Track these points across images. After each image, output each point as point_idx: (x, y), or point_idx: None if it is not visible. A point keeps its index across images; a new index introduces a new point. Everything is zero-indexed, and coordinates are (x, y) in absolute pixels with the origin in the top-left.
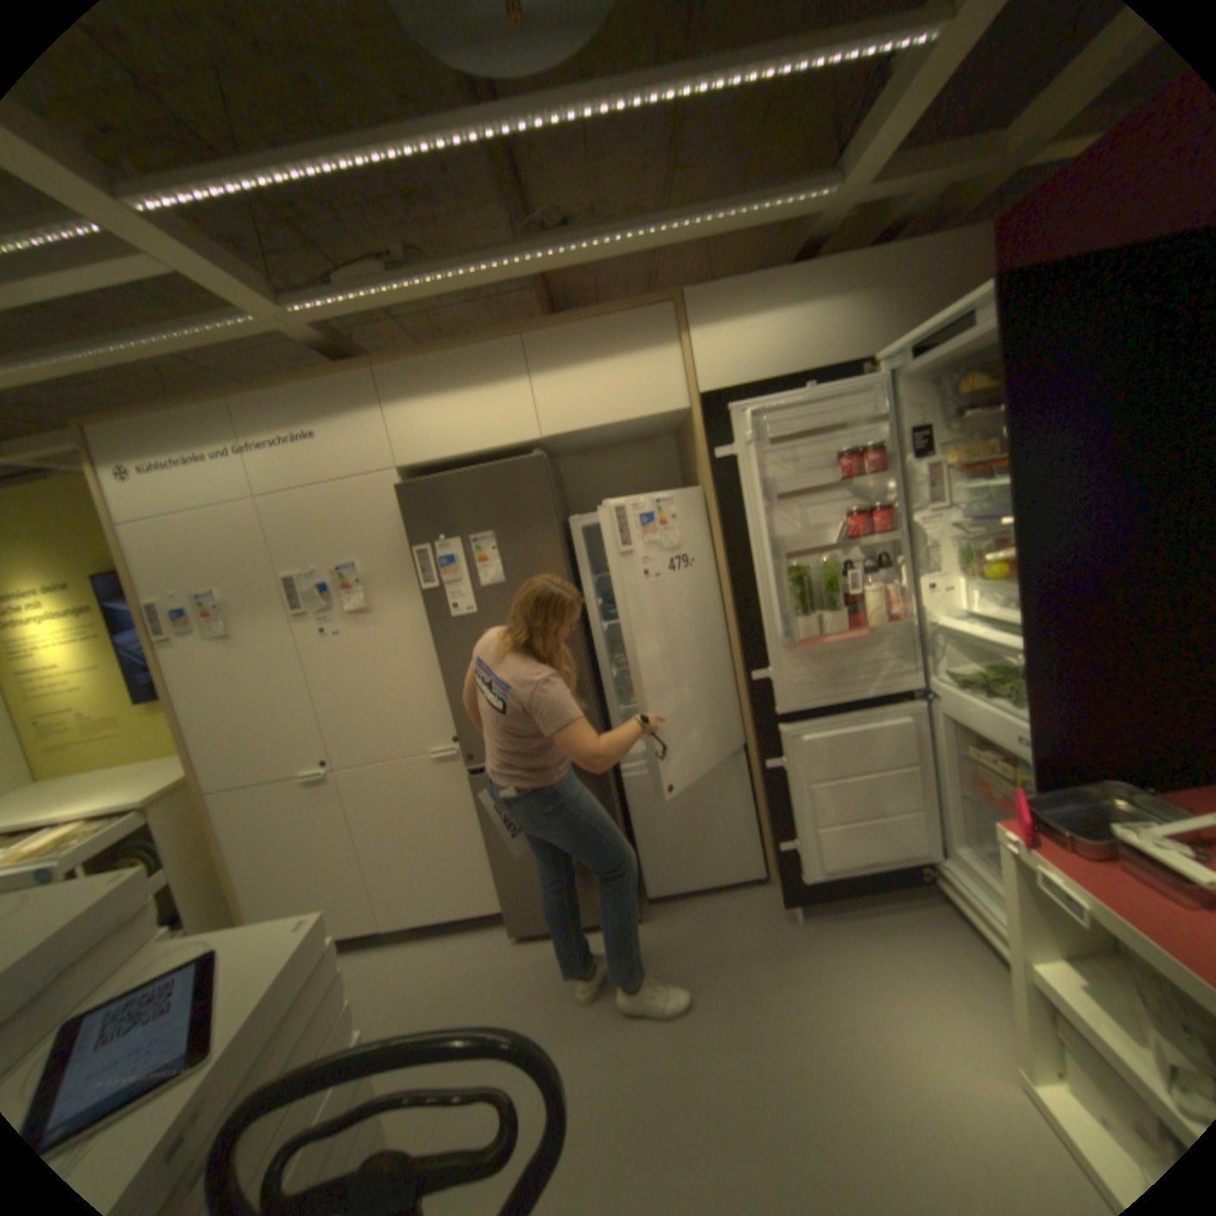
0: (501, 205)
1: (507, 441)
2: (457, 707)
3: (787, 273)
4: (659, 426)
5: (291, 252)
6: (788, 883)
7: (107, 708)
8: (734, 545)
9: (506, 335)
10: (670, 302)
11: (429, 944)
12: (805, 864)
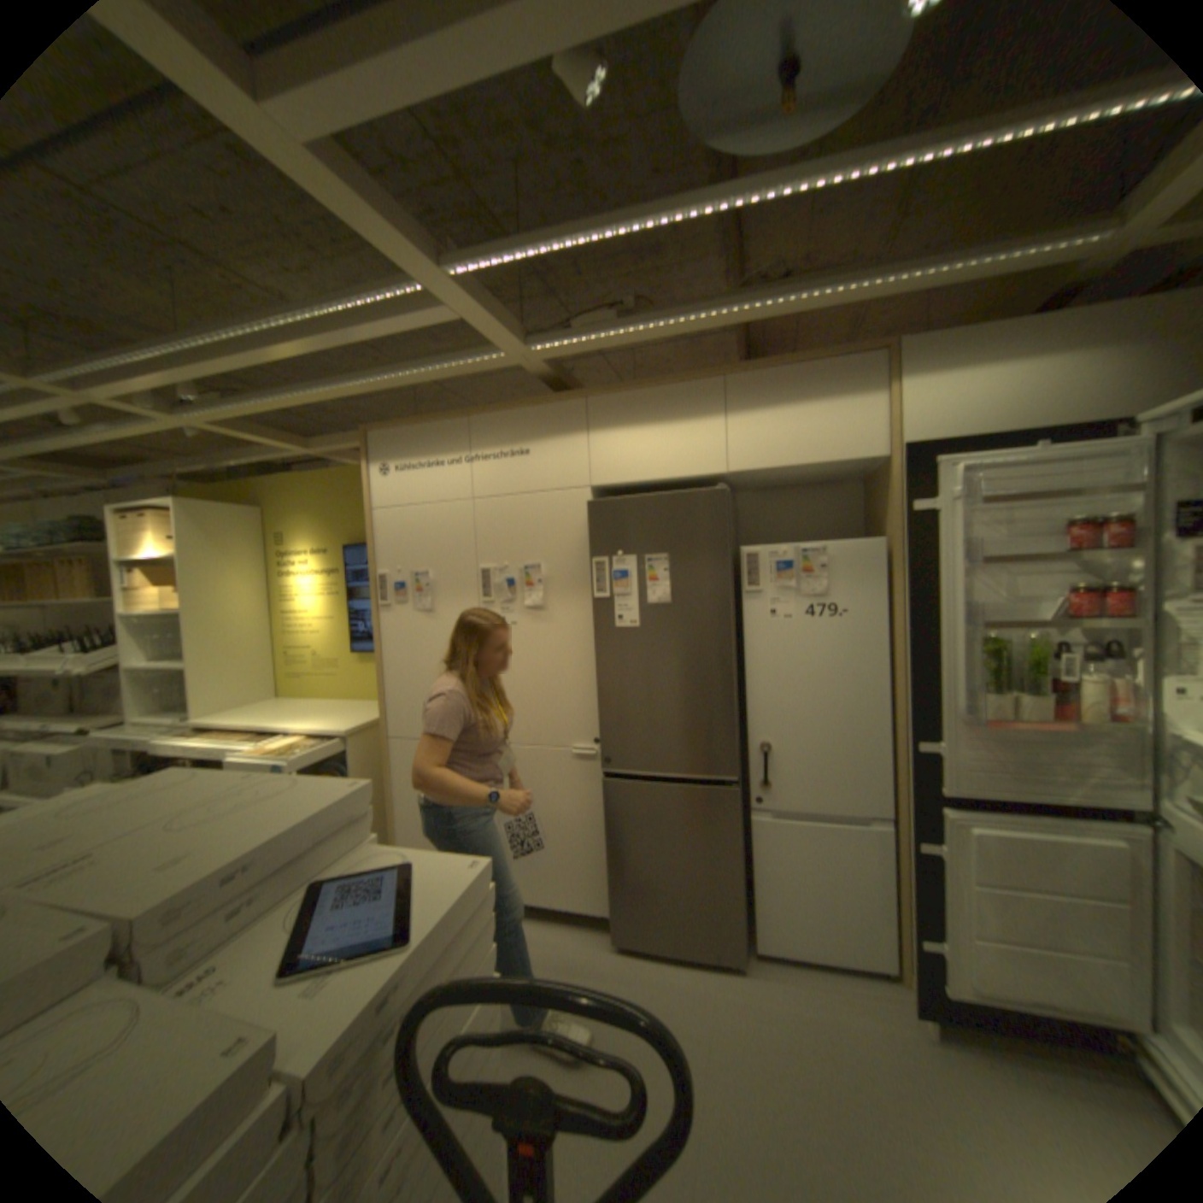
0: (728, 259)
1: (695, 472)
2: (606, 711)
3: (1030, 322)
4: (850, 471)
5: (542, 301)
6: (928, 991)
7: (334, 651)
8: (922, 603)
9: (711, 376)
10: (885, 349)
11: (540, 925)
12: (954, 975)
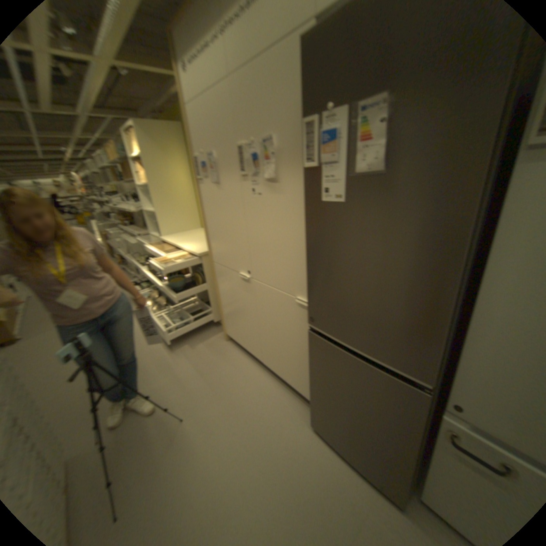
0: None
1: None
2: (309, 279)
3: None
4: None
5: None
6: None
7: None
8: None
9: None
10: None
11: (279, 386)
12: None
